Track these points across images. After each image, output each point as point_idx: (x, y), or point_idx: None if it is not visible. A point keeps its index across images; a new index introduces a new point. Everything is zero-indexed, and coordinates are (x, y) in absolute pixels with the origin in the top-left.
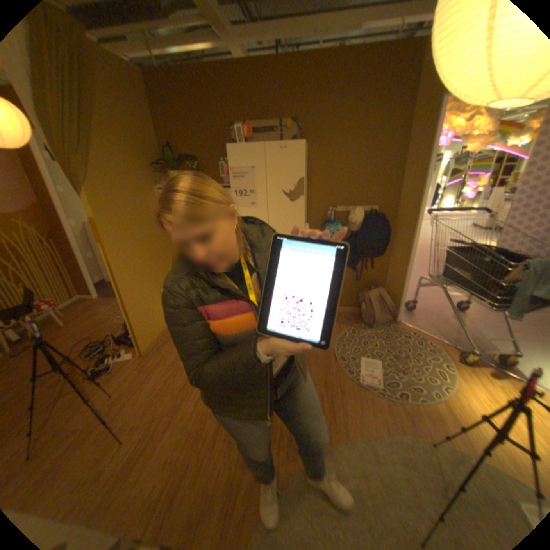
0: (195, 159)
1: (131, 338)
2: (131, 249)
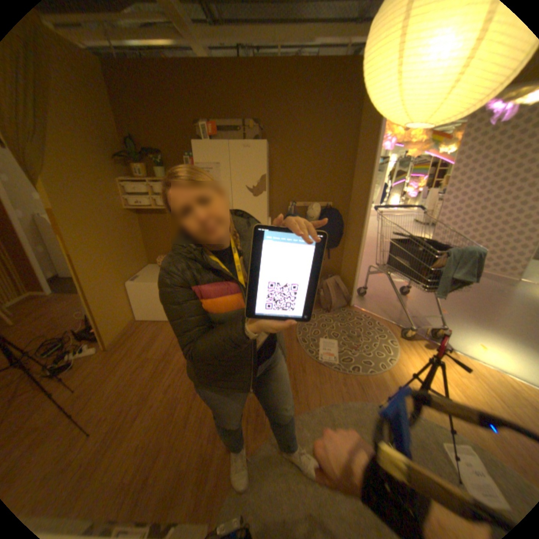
0: (159, 152)
1: (94, 332)
2: (92, 240)
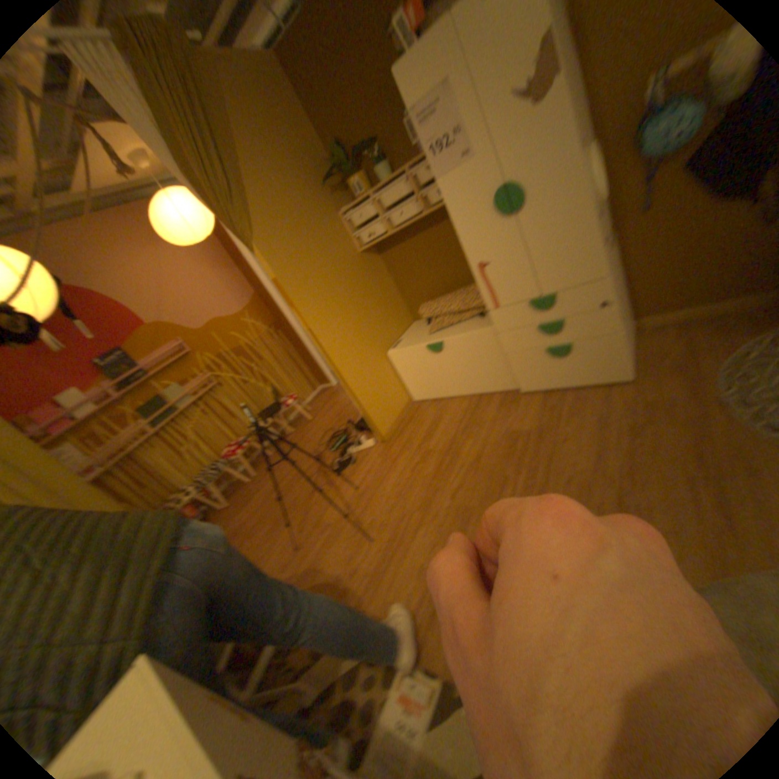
0: (374, 139)
1: (364, 418)
2: (330, 304)
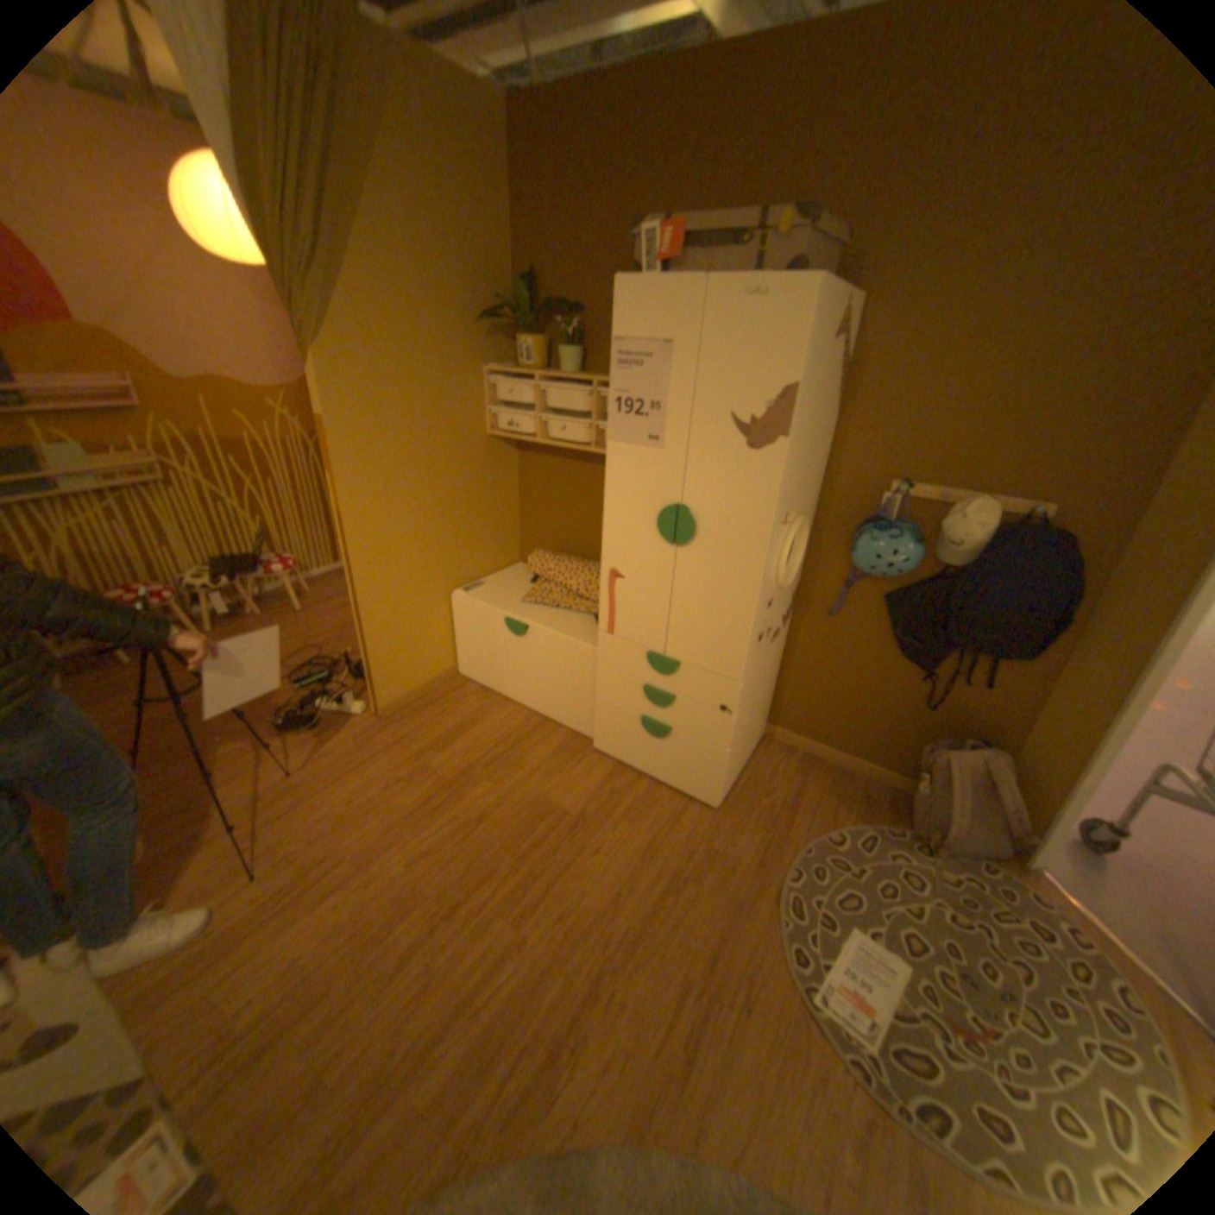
0: (580, 312)
1: (365, 675)
2: (397, 493)
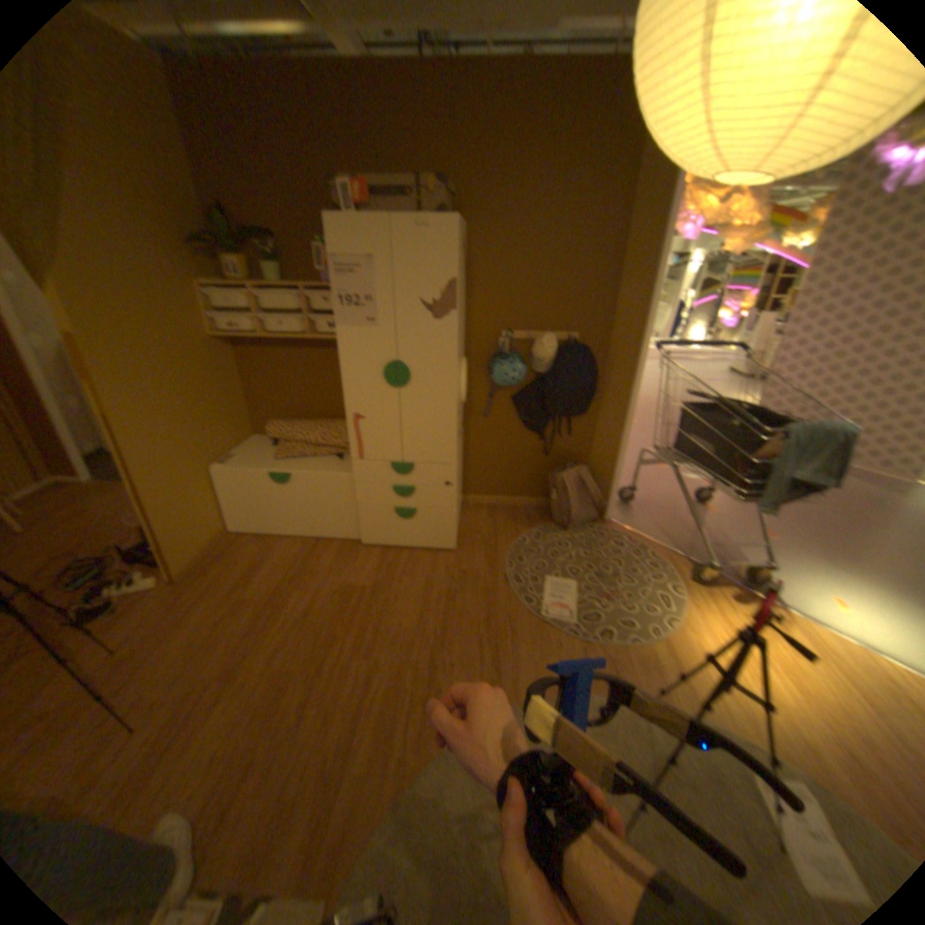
0: (268, 234)
1: (150, 550)
2: (146, 390)
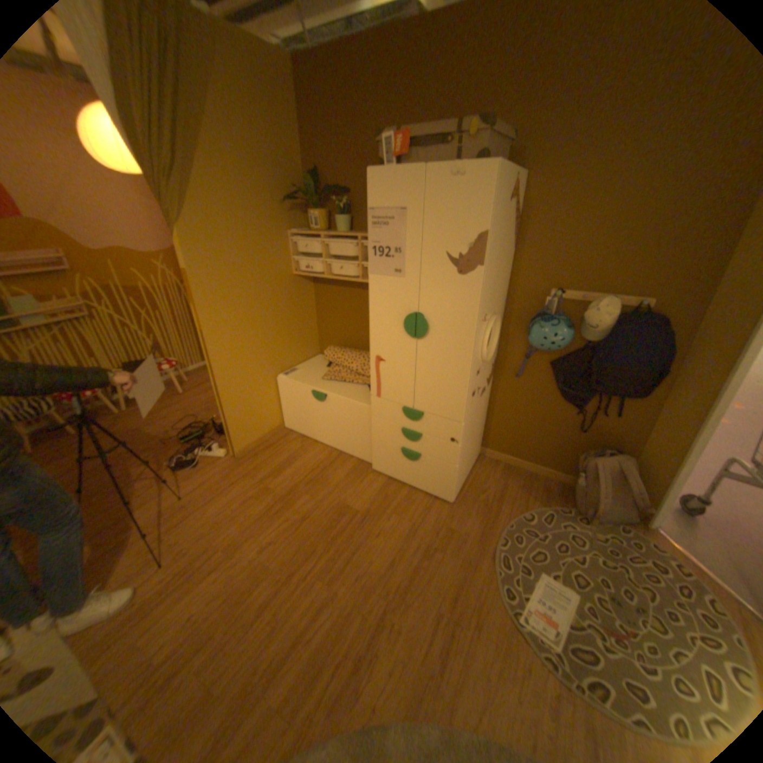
0: (347, 192)
1: (225, 431)
2: (237, 315)
